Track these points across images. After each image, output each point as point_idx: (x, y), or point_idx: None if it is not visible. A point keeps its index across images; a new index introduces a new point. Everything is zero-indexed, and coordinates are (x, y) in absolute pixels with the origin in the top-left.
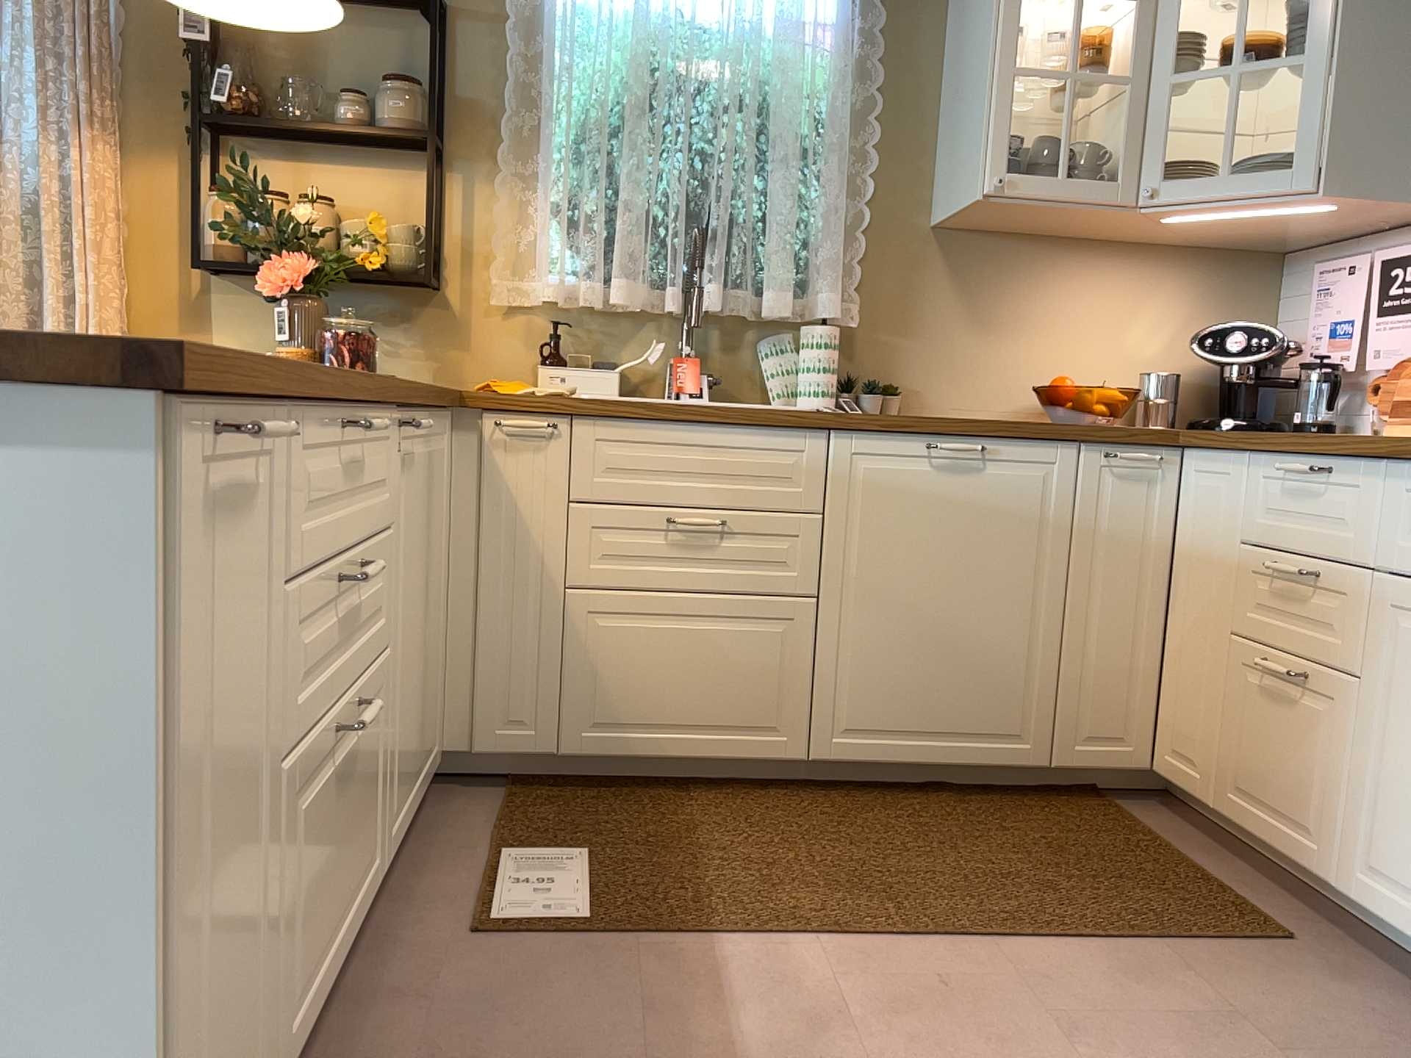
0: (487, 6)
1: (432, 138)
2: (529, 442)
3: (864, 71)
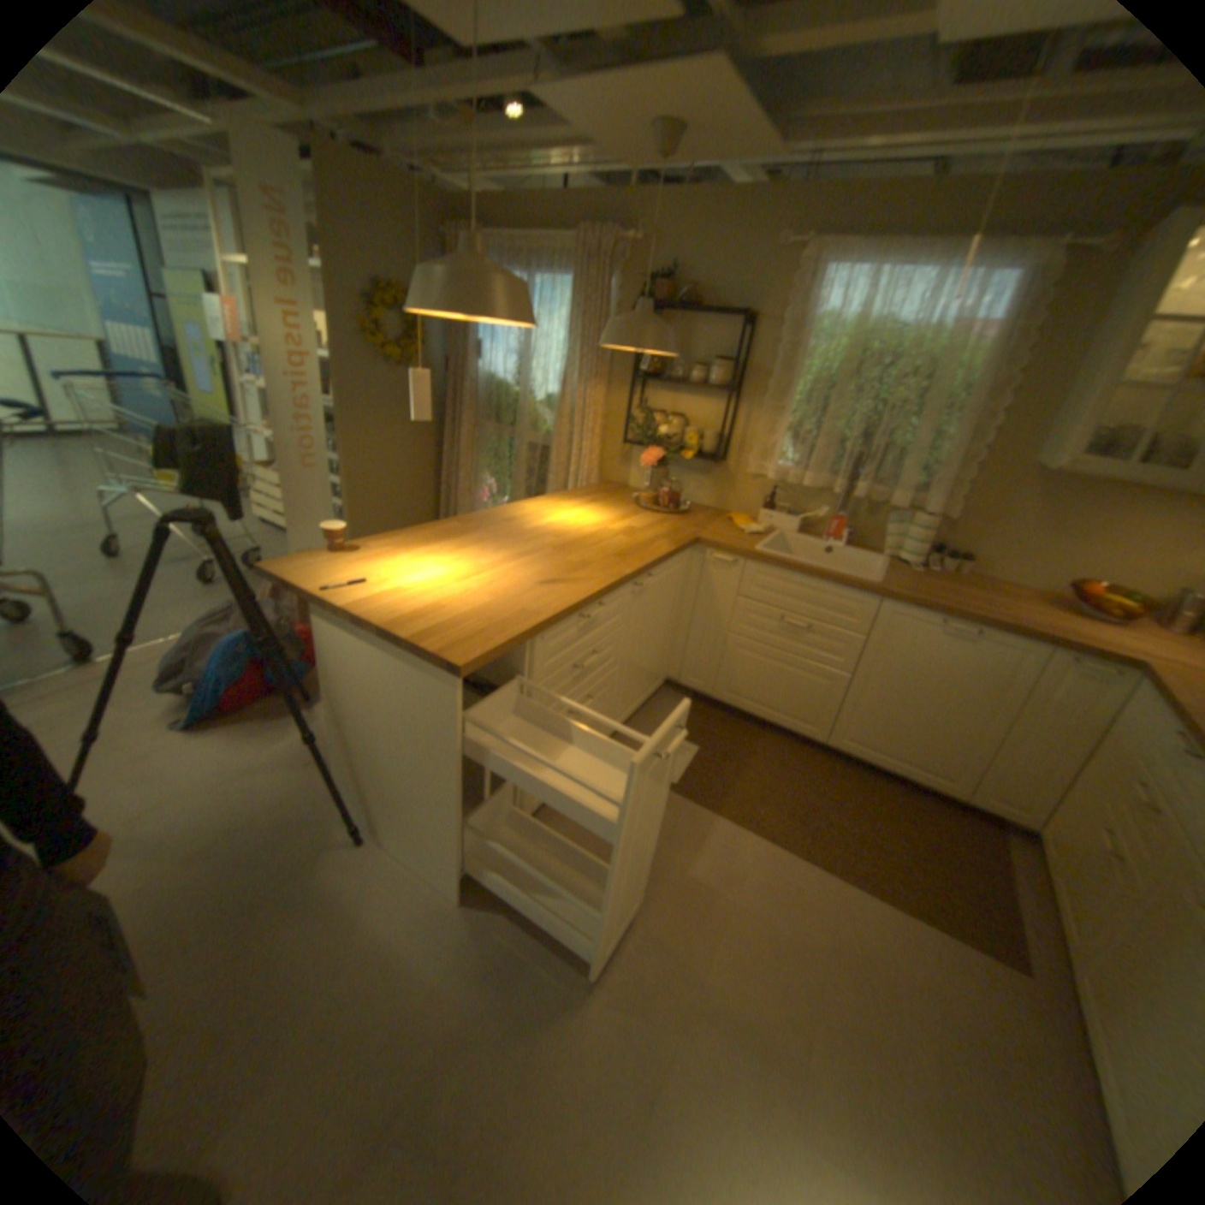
0: (778, 311)
1: (731, 390)
2: (725, 566)
3: (1015, 355)
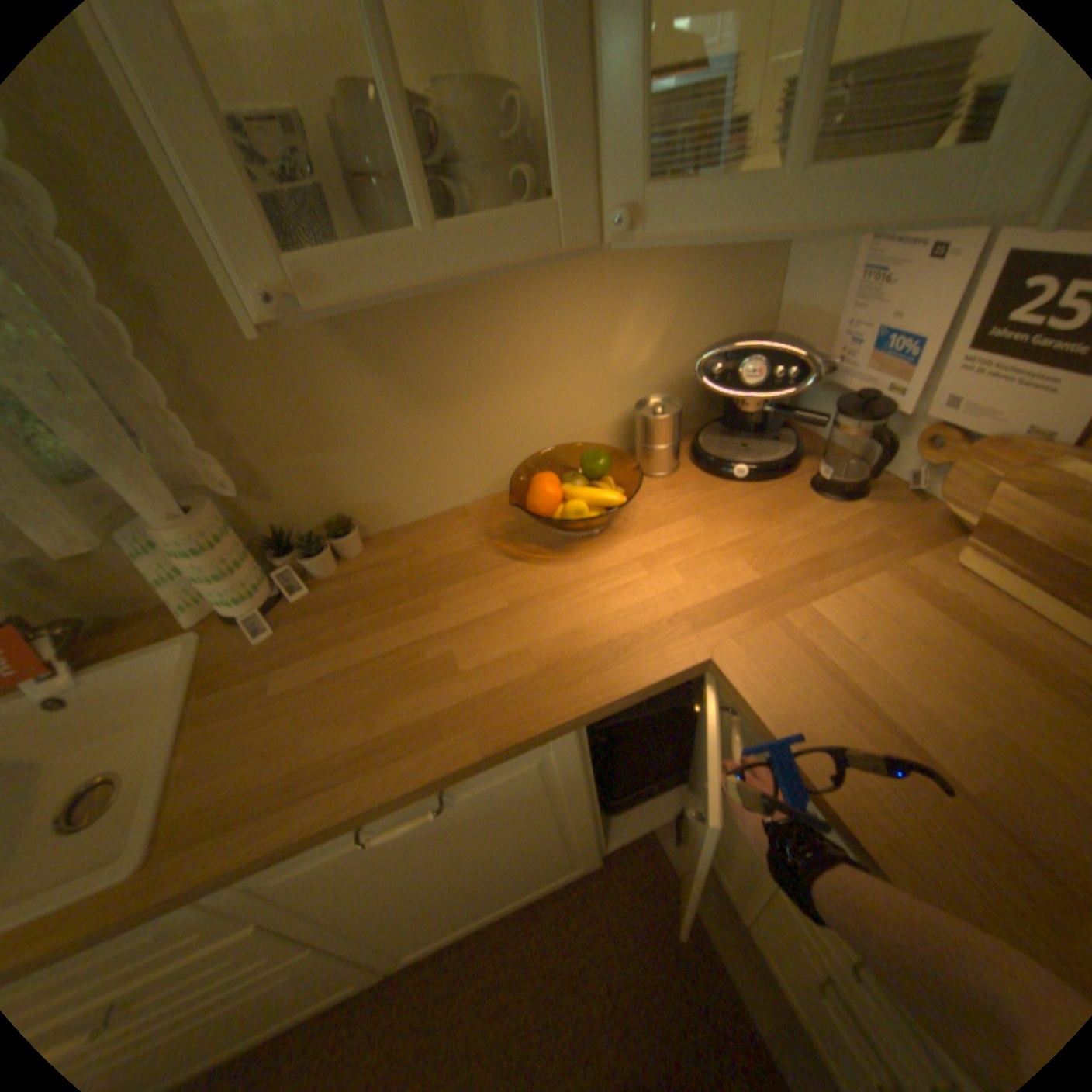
0: None
1: None
2: None
3: None
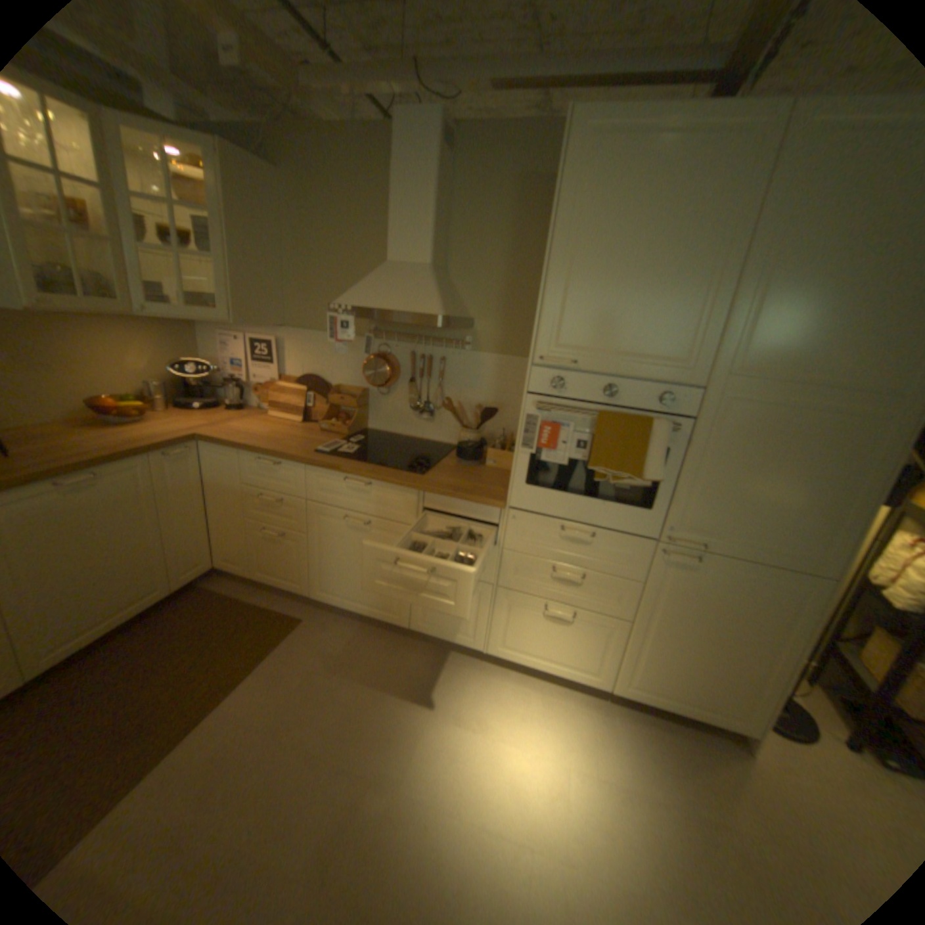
0: None
1: None
2: None
3: None
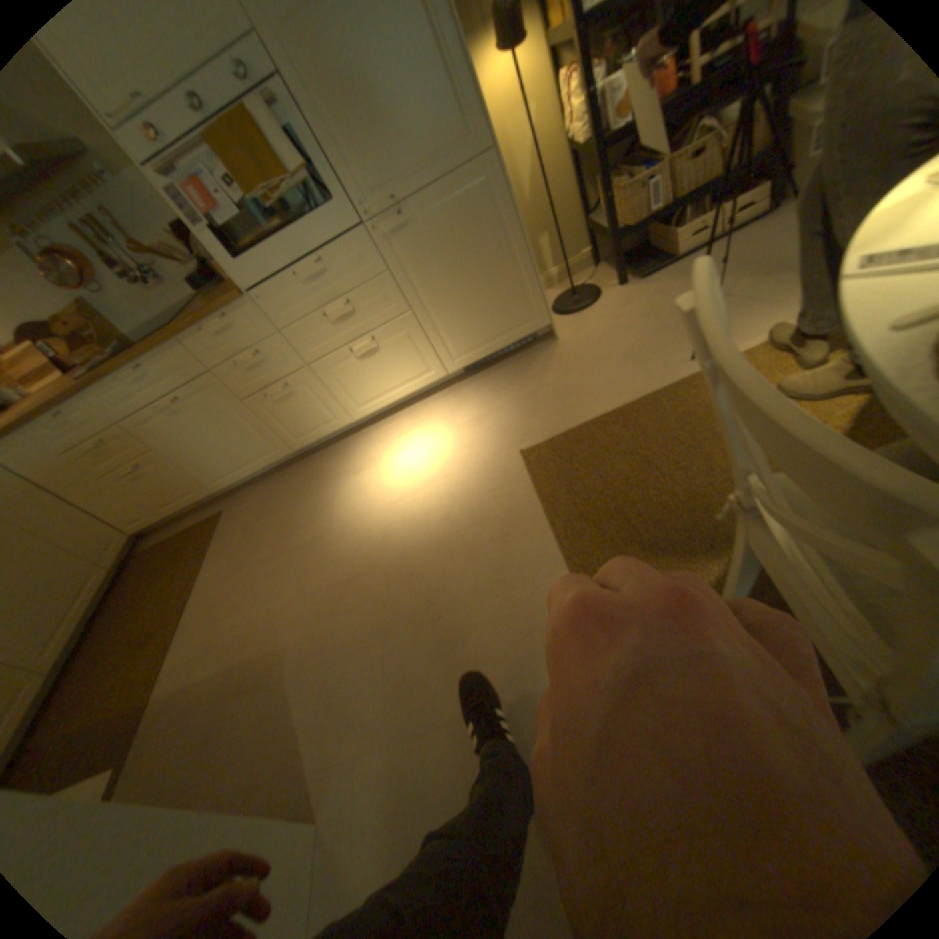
0: None
1: None
2: None
3: None
